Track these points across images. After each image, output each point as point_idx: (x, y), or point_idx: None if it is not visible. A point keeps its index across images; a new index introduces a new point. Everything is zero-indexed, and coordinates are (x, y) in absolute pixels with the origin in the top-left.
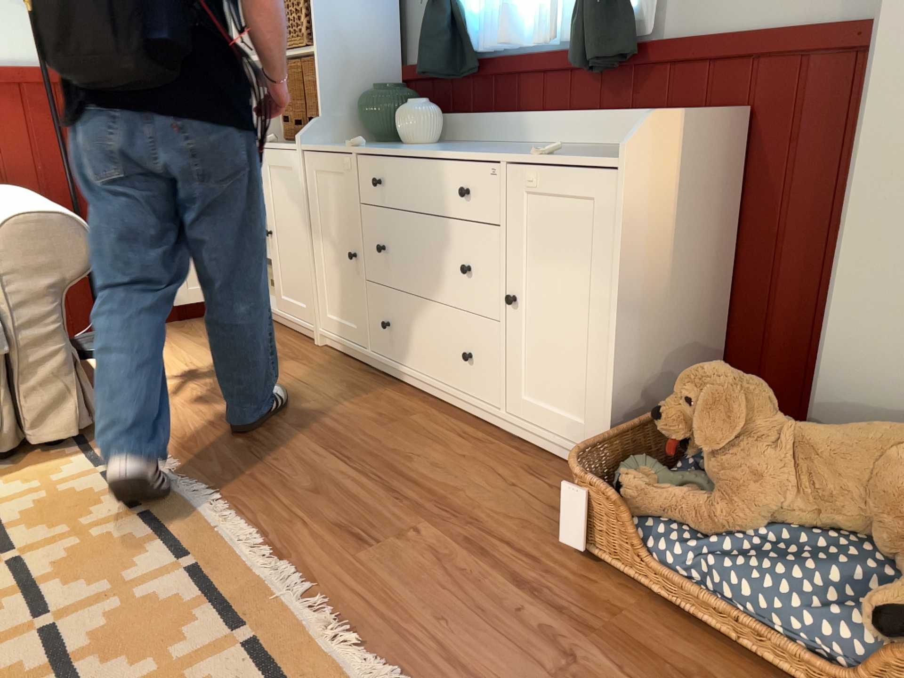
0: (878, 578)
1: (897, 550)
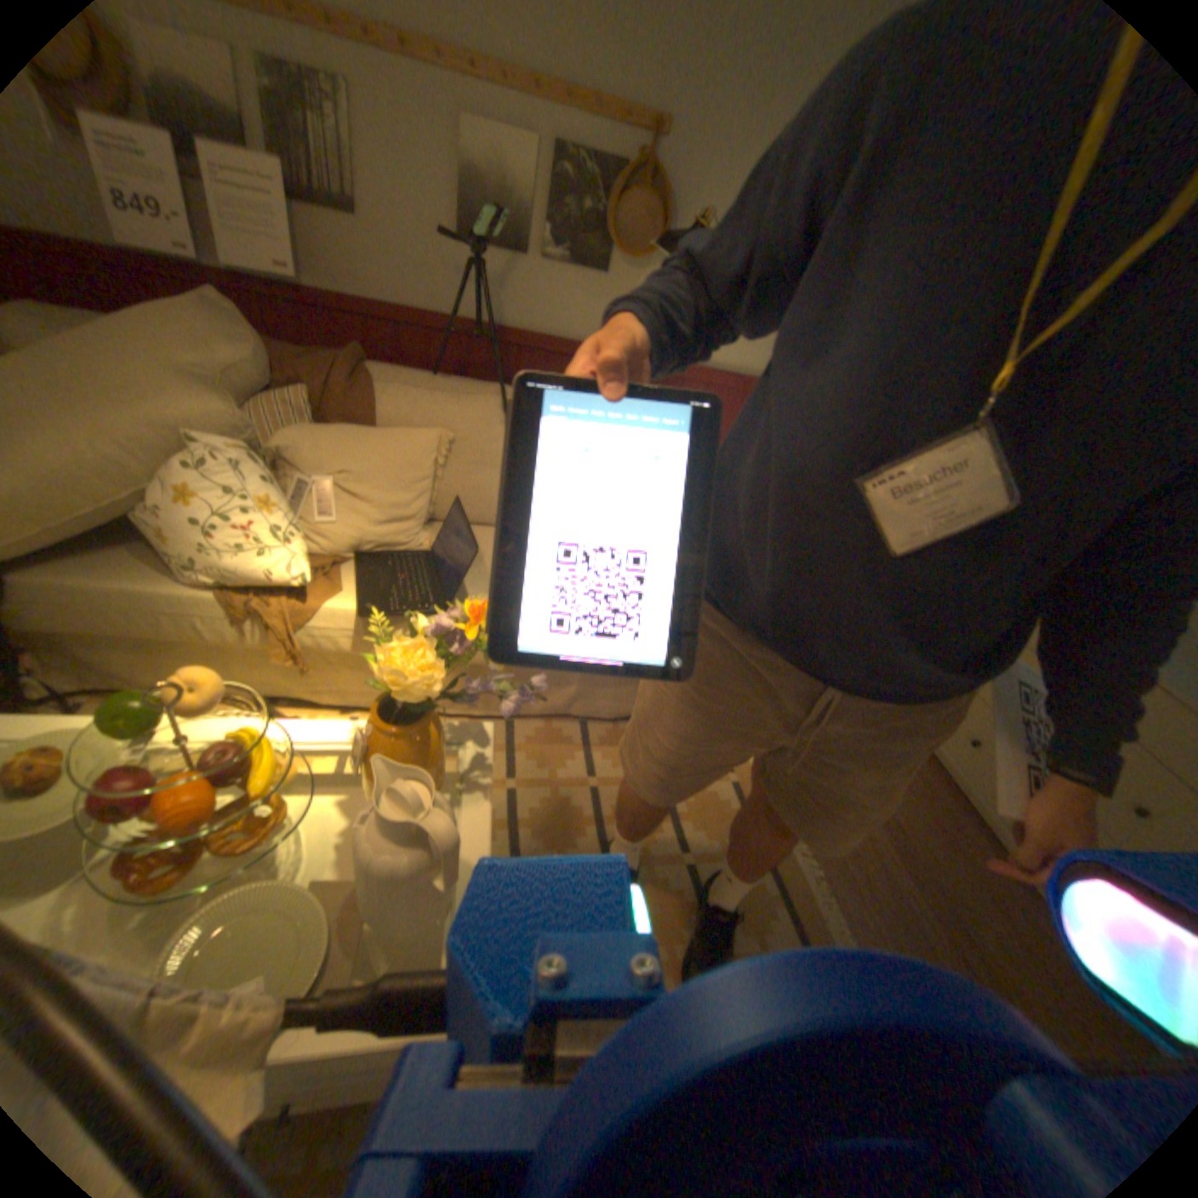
0: None
1: None
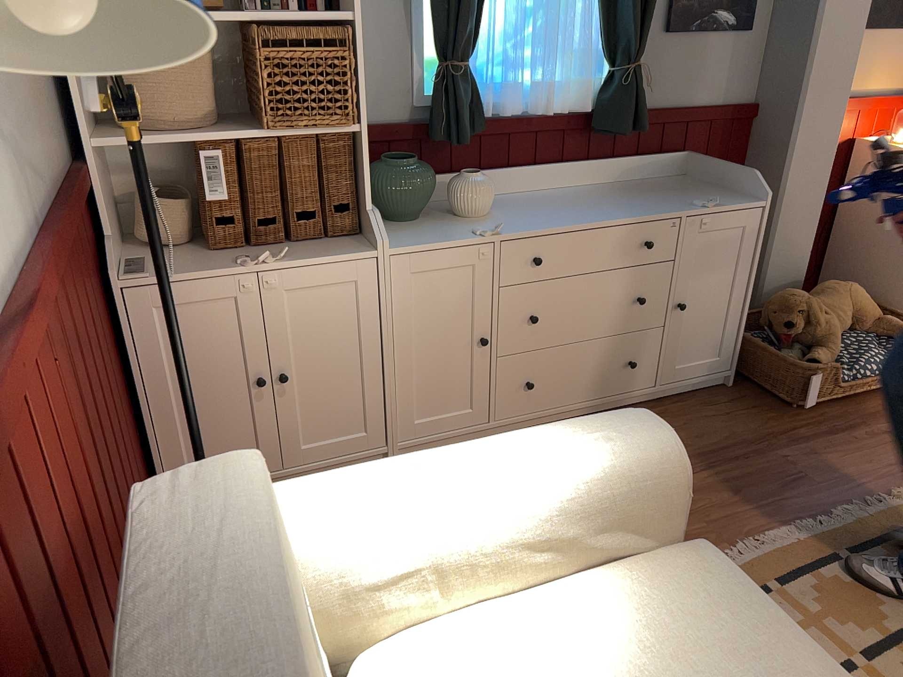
0: (878, 338)
1: (864, 327)
